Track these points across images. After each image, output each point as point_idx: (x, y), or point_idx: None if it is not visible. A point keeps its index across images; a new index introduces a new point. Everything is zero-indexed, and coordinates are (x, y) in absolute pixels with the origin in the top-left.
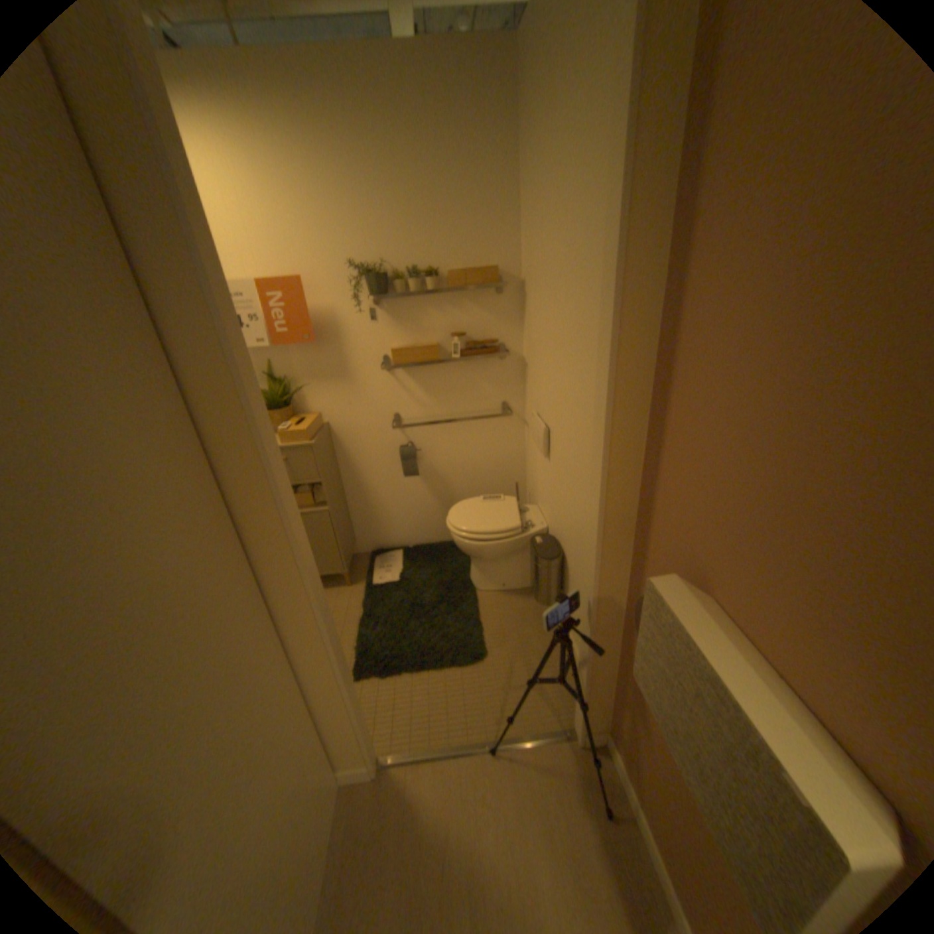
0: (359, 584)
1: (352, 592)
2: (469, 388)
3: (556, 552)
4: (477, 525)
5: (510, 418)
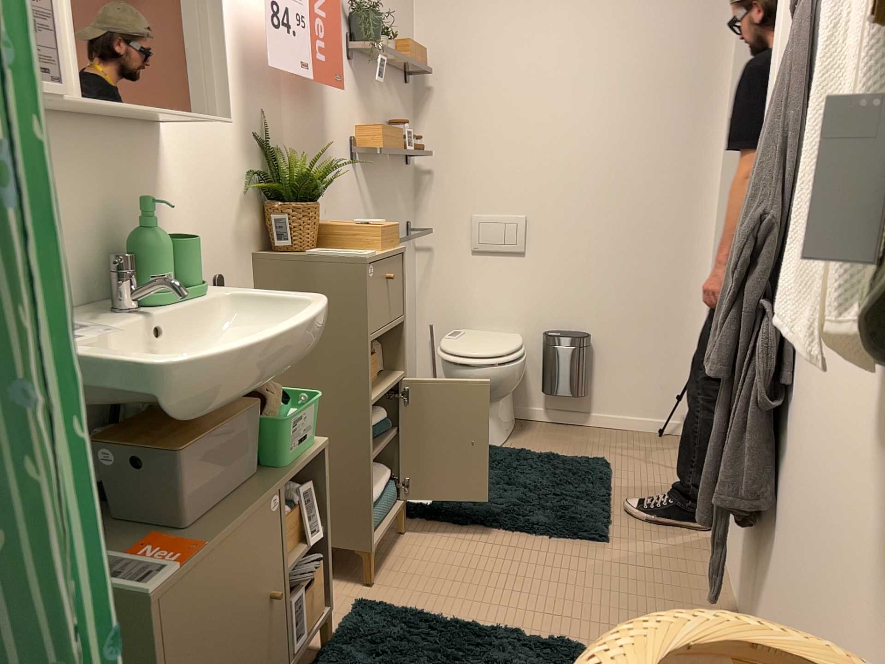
0: (407, 521)
1: (423, 527)
2: (395, 204)
3: (577, 334)
4: (502, 347)
5: (411, 246)
